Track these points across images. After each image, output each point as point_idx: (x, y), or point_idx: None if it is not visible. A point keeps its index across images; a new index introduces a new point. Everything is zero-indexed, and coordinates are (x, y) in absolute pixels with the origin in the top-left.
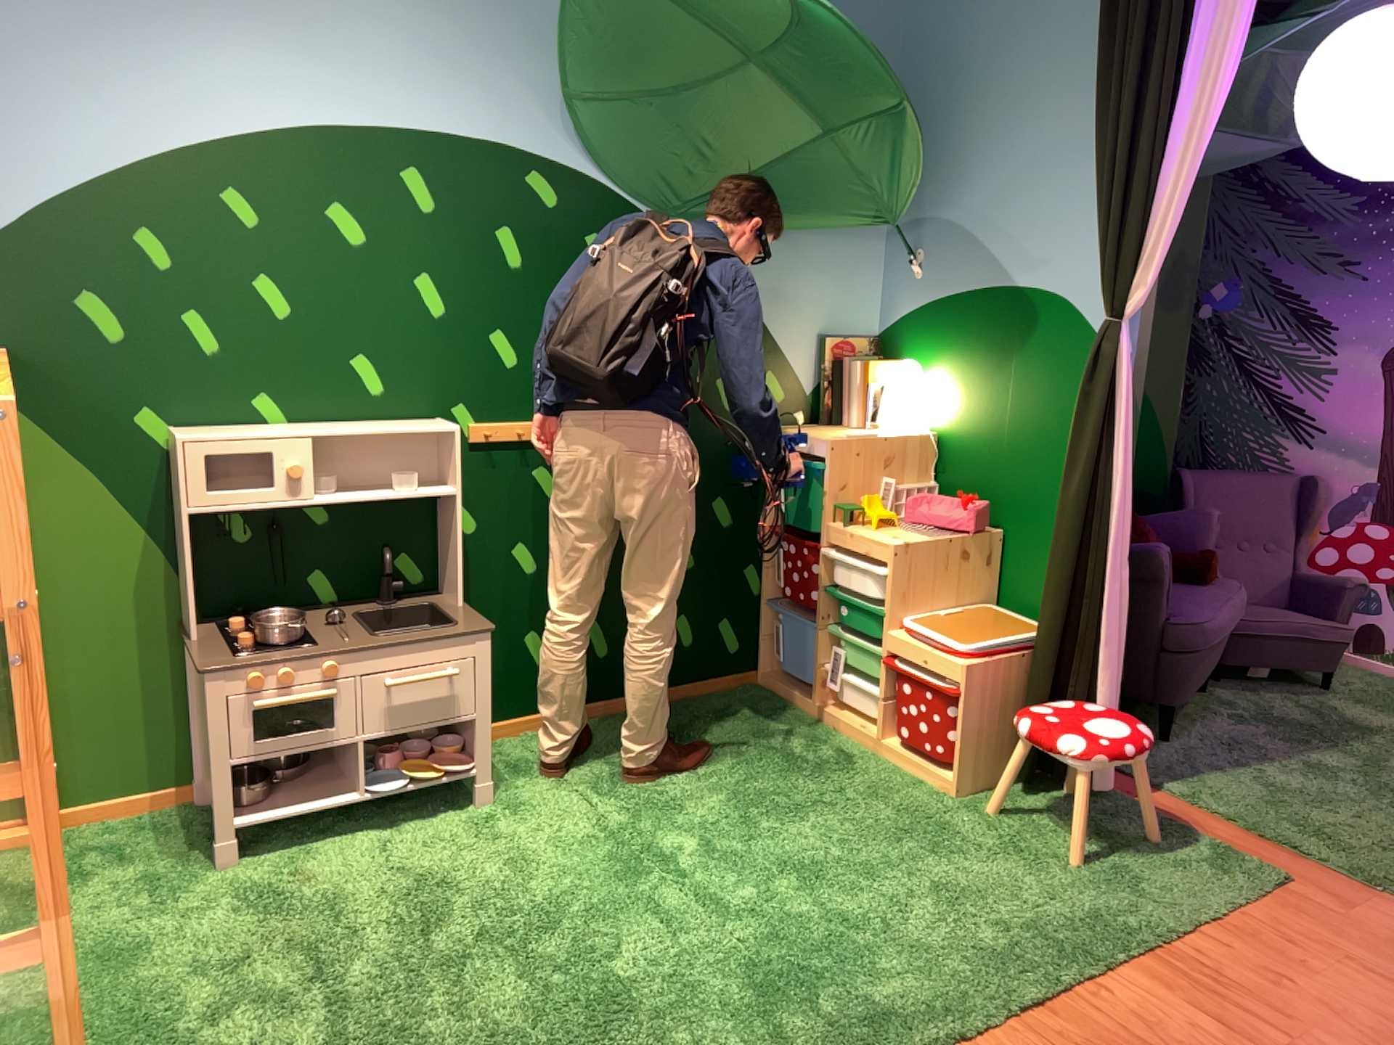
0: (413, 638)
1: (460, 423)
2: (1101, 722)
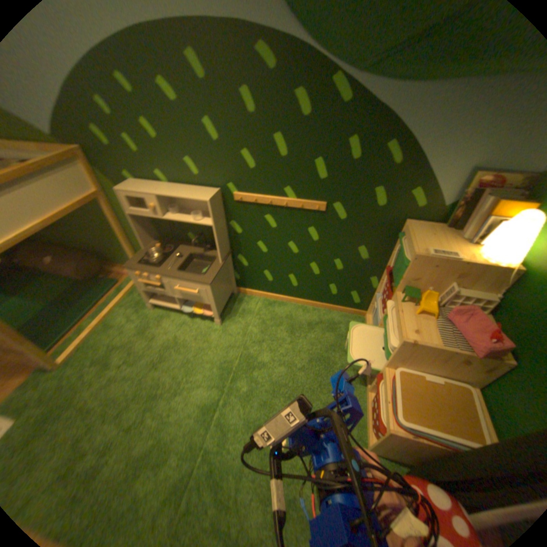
0: (181, 278)
1: (230, 190)
2: None
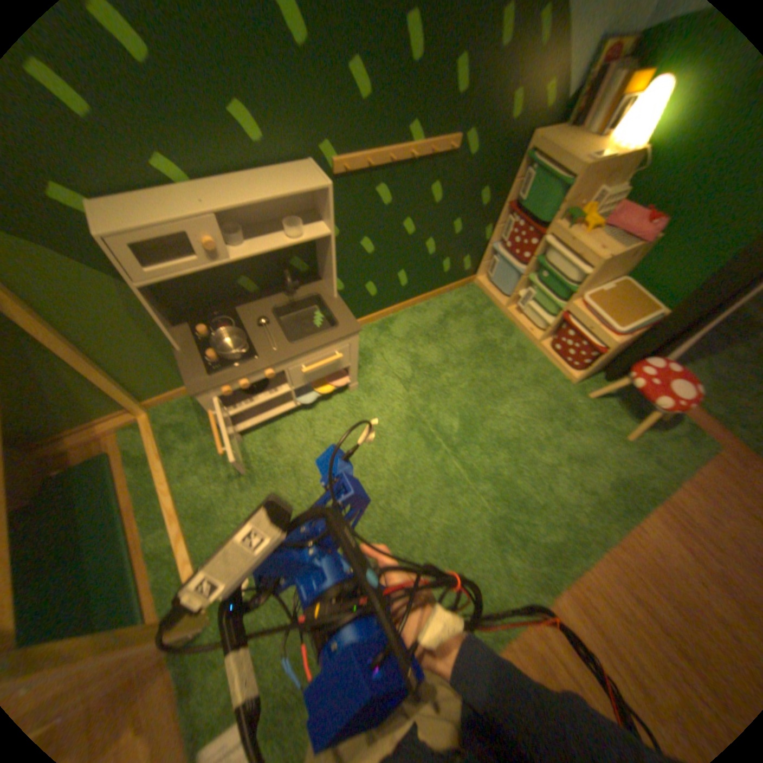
0: (312, 349)
1: (324, 157)
2: (683, 386)
